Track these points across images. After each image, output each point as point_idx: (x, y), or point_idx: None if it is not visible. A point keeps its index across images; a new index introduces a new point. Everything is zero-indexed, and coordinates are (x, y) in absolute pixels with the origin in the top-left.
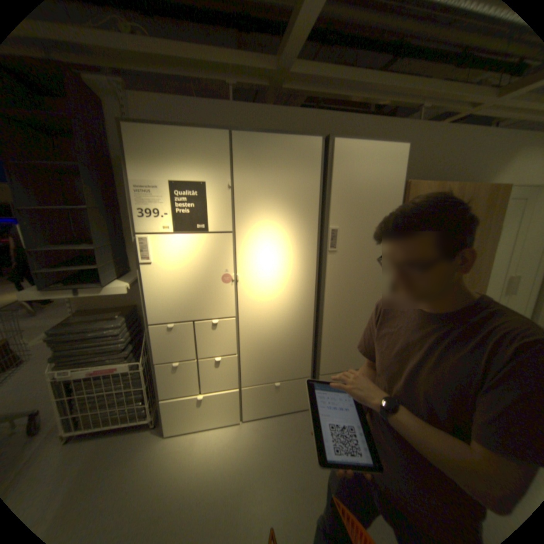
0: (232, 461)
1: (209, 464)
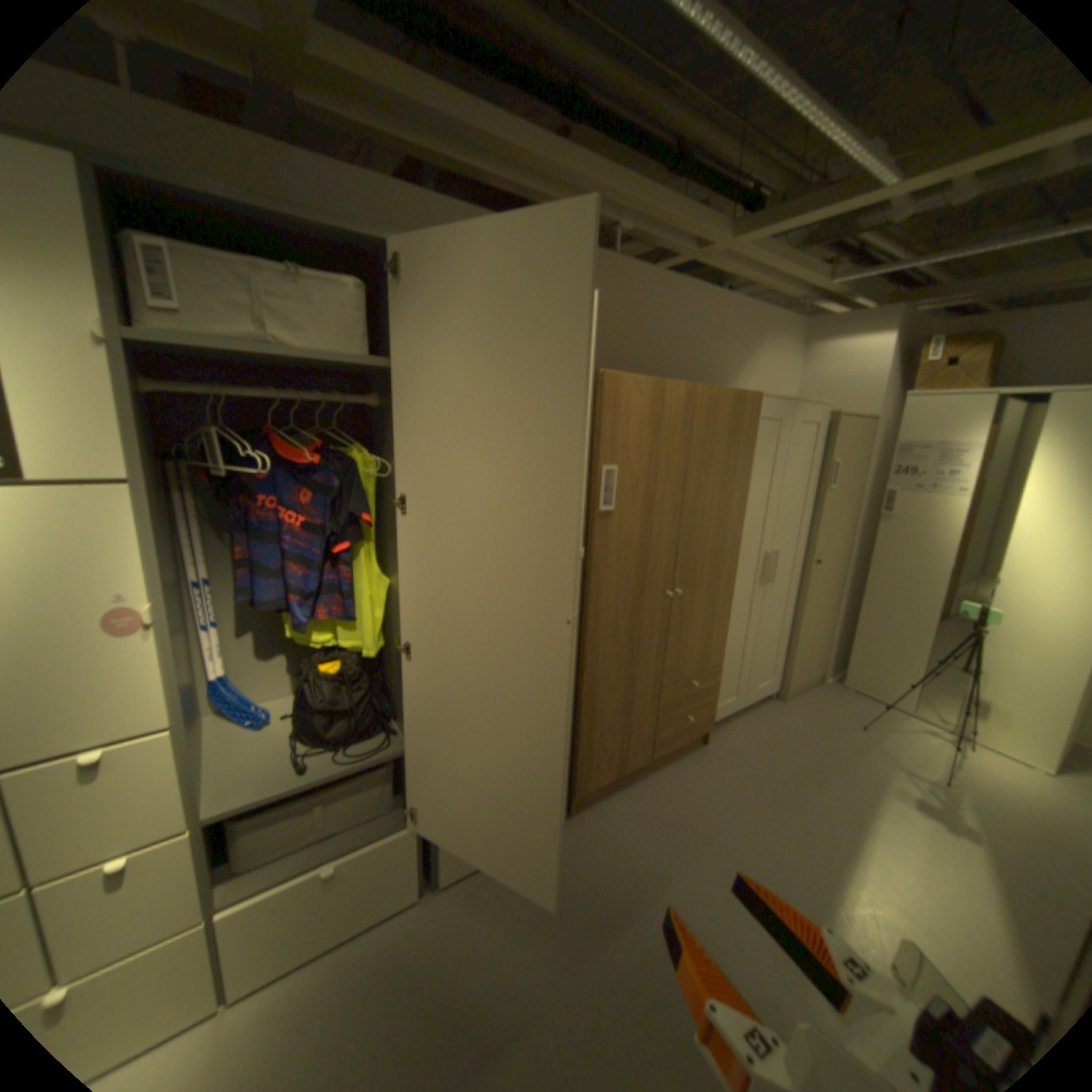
0: None
1: None
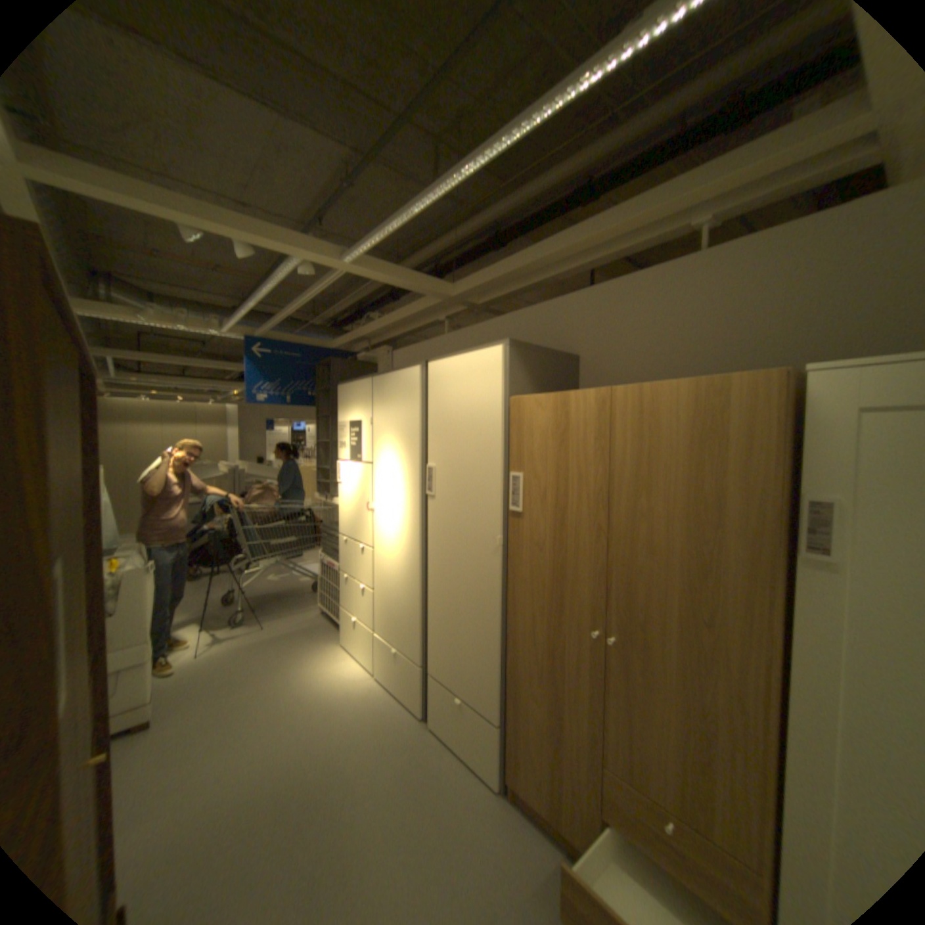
0: (330, 689)
1: (324, 678)
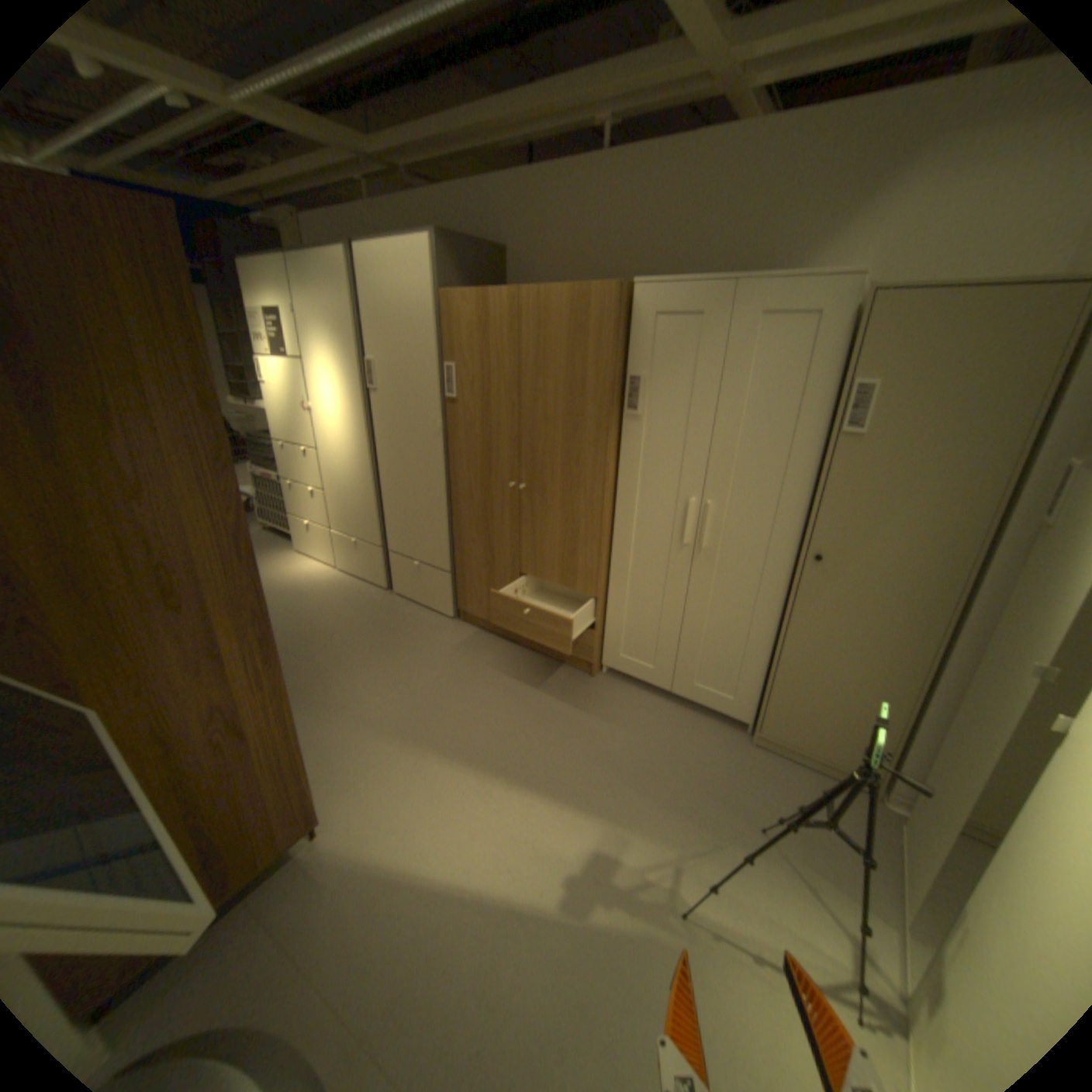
0: (296, 581)
1: (286, 575)
